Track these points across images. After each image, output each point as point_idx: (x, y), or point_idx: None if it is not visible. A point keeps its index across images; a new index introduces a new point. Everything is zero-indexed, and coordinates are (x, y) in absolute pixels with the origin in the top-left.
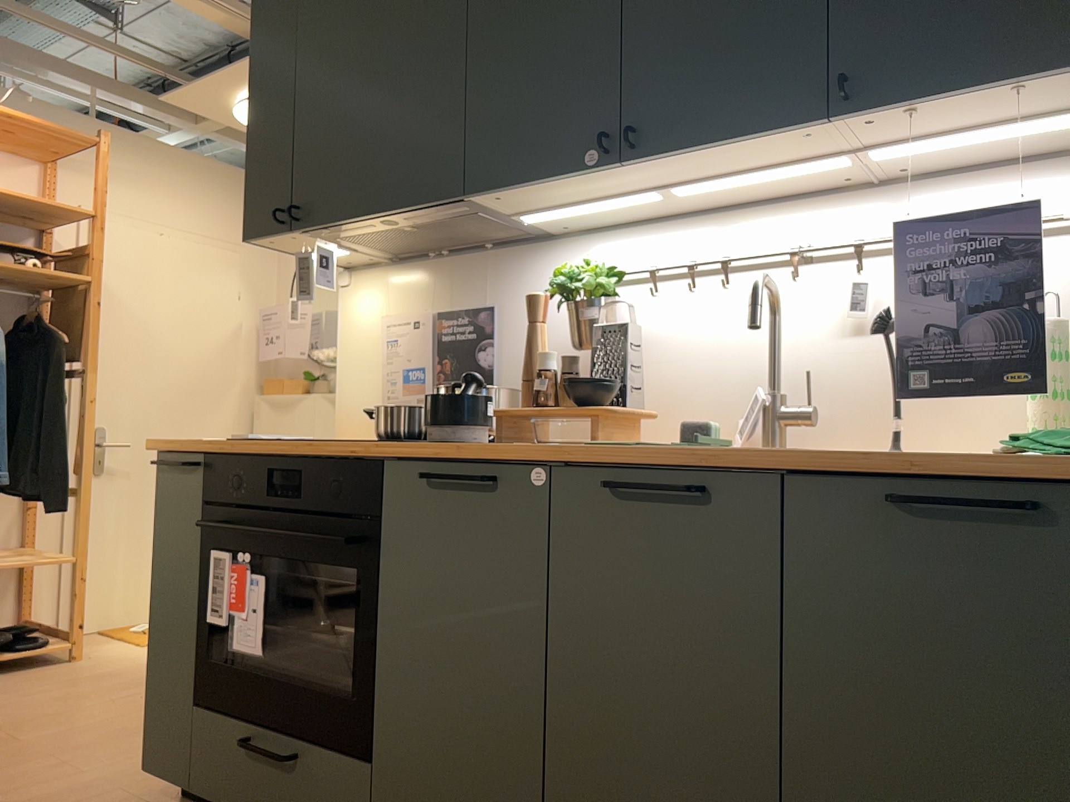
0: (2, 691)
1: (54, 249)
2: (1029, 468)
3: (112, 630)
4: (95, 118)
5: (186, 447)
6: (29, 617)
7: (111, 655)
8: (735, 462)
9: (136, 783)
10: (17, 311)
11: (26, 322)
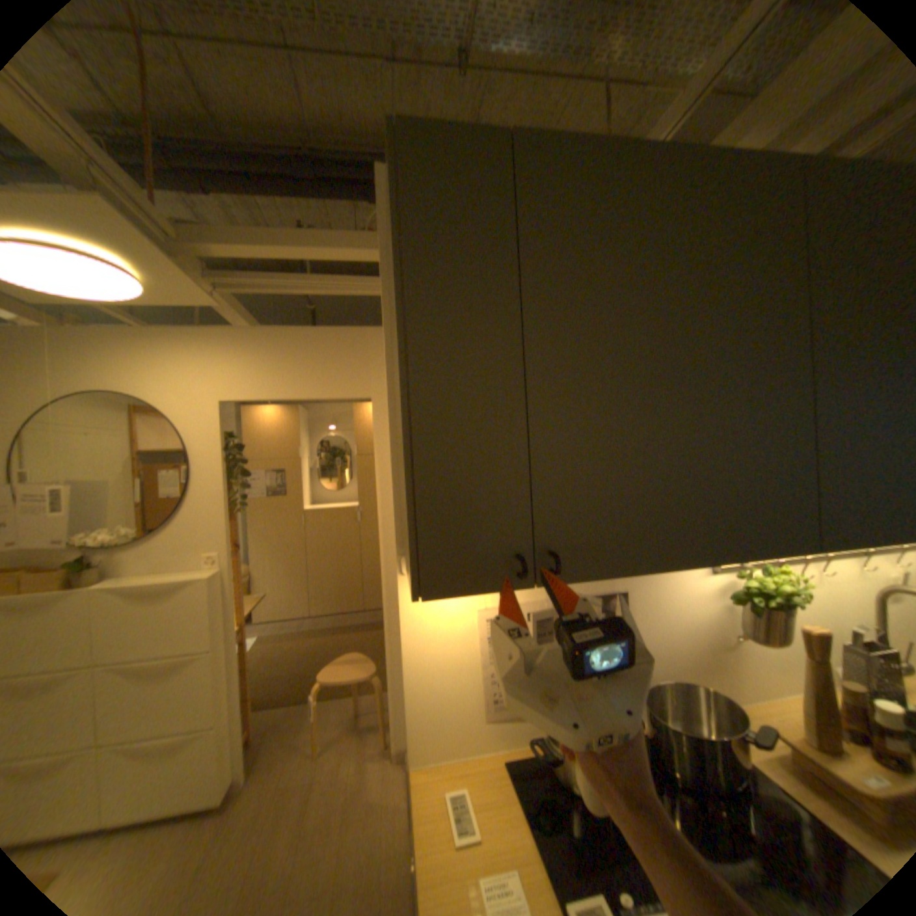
0: None
1: None
2: None
3: None
4: None
5: None
6: None
7: None
8: None
9: None
10: None
11: None
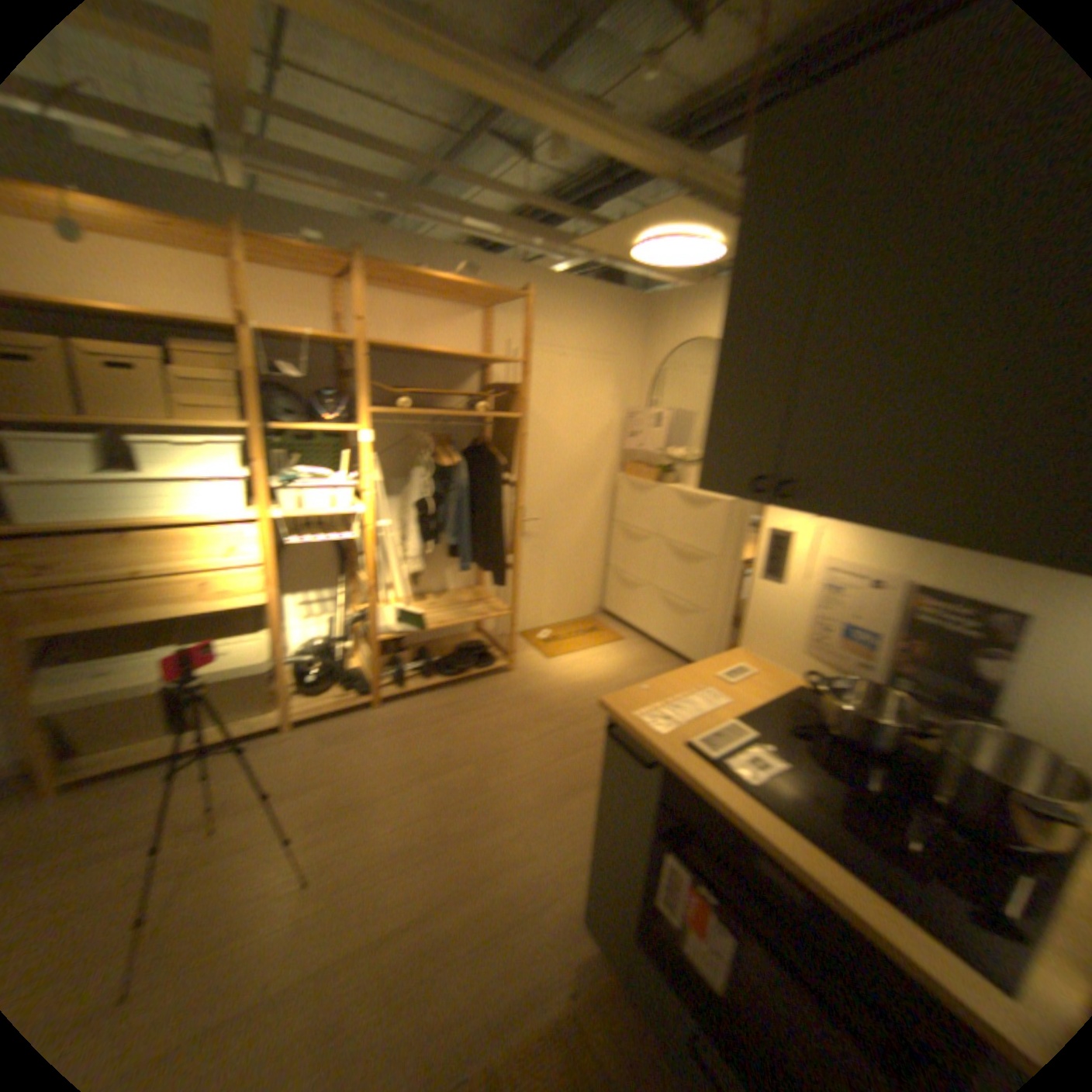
0: (473, 707)
1: (487, 380)
2: None
3: (526, 635)
4: (513, 260)
5: (643, 743)
6: (481, 627)
7: (530, 669)
8: None
9: (571, 887)
10: (466, 430)
11: (472, 437)
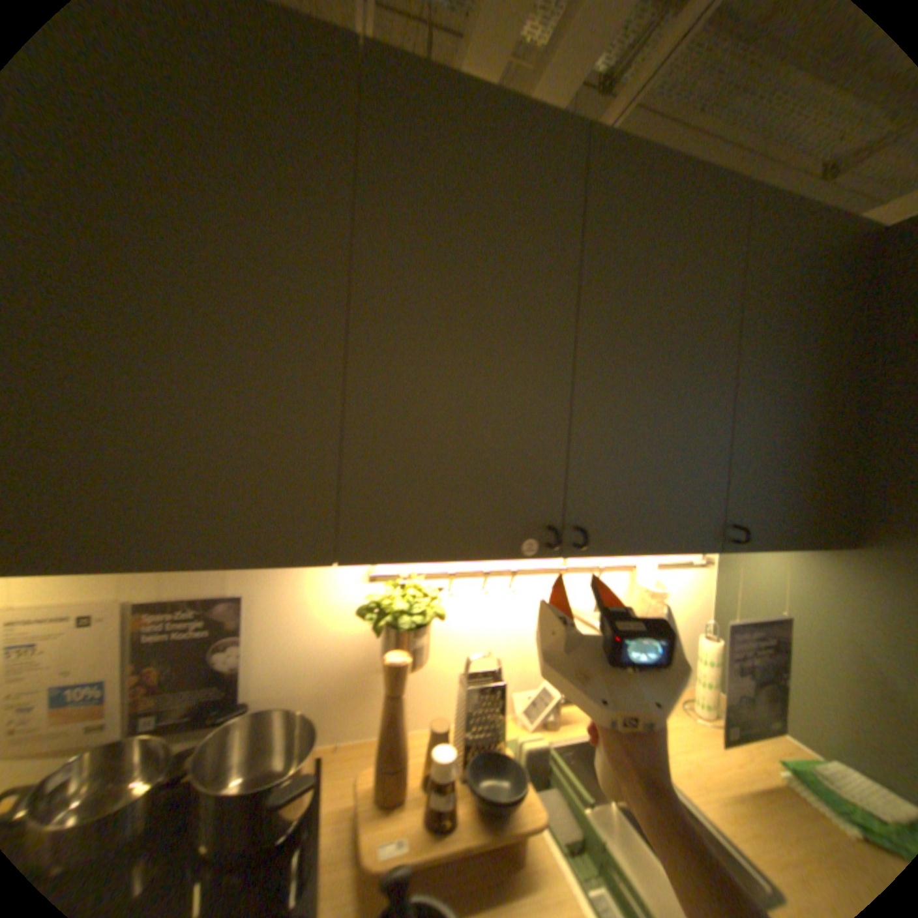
0: None
1: None
2: None
3: None
4: None
5: None
6: None
7: None
8: None
9: None
10: None
11: None
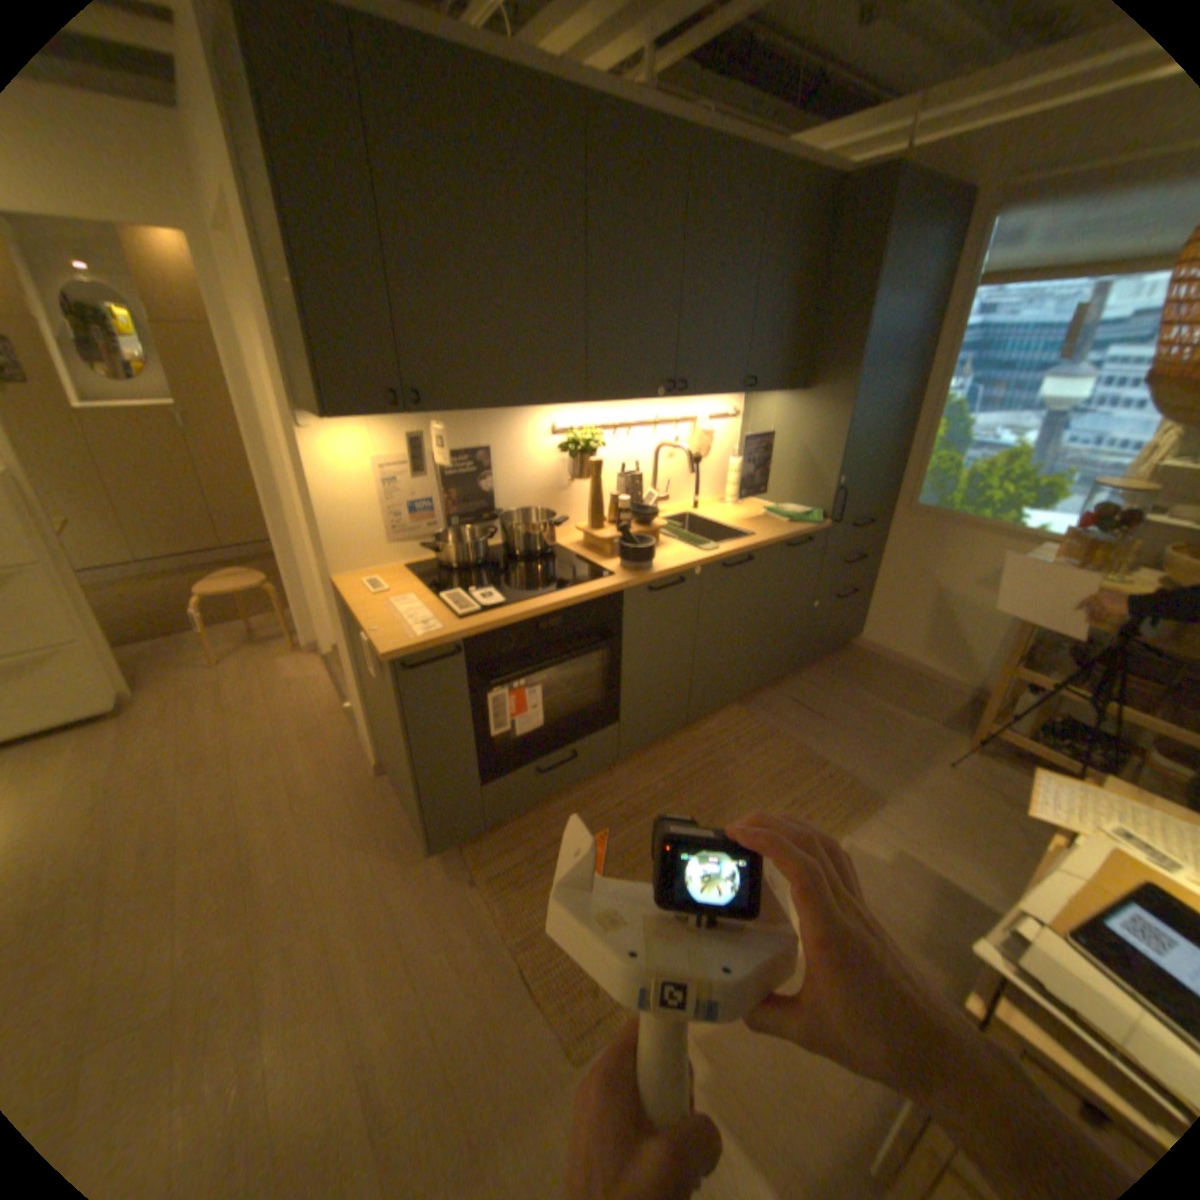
0: None
1: None
2: (805, 529)
3: None
4: None
5: (443, 641)
6: None
7: None
8: (758, 546)
9: (370, 887)
10: None
11: None
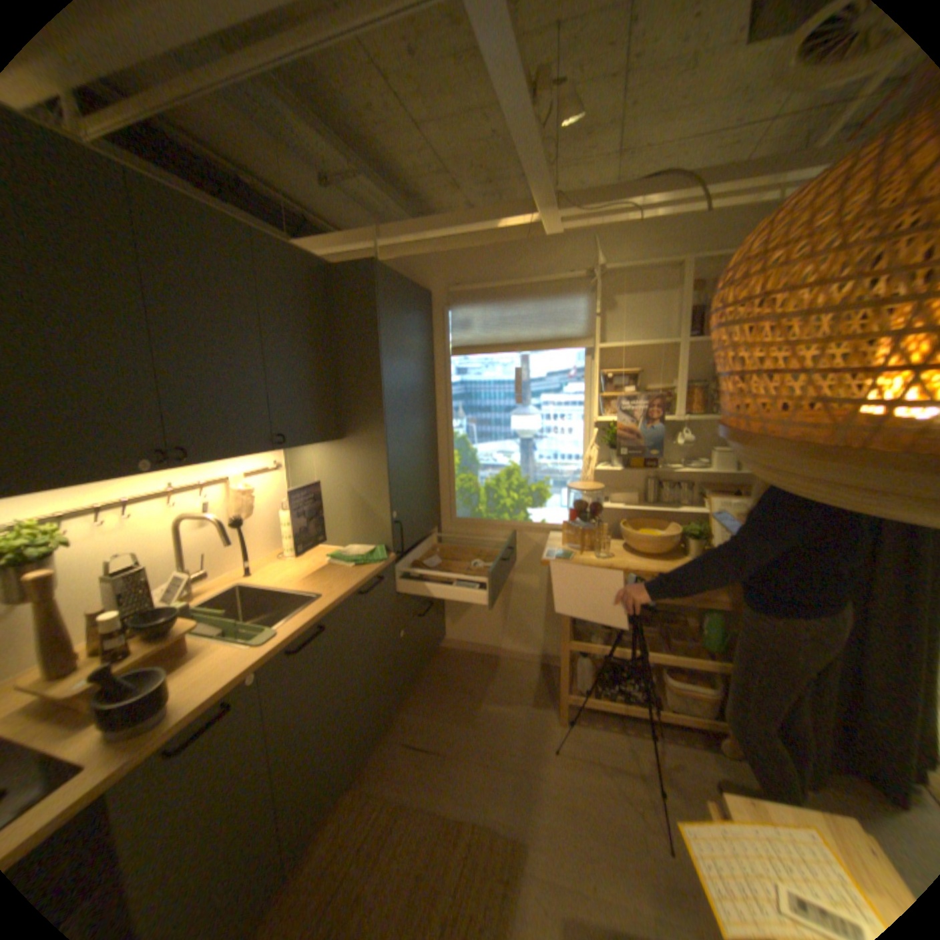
0: None
1: None
2: (374, 570)
3: None
4: None
5: None
6: None
7: None
8: (328, 610)
9: None
10: None
11: None
